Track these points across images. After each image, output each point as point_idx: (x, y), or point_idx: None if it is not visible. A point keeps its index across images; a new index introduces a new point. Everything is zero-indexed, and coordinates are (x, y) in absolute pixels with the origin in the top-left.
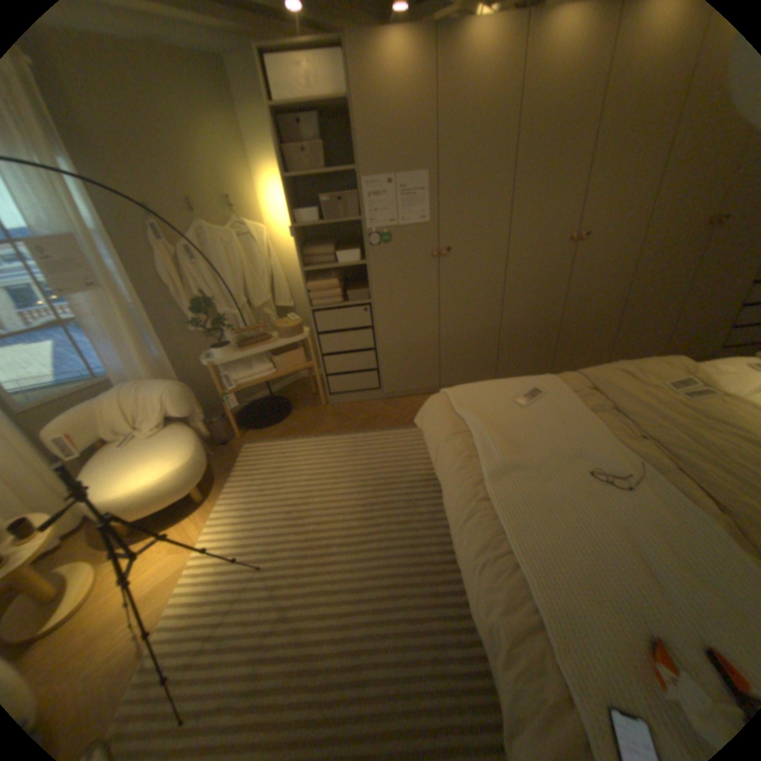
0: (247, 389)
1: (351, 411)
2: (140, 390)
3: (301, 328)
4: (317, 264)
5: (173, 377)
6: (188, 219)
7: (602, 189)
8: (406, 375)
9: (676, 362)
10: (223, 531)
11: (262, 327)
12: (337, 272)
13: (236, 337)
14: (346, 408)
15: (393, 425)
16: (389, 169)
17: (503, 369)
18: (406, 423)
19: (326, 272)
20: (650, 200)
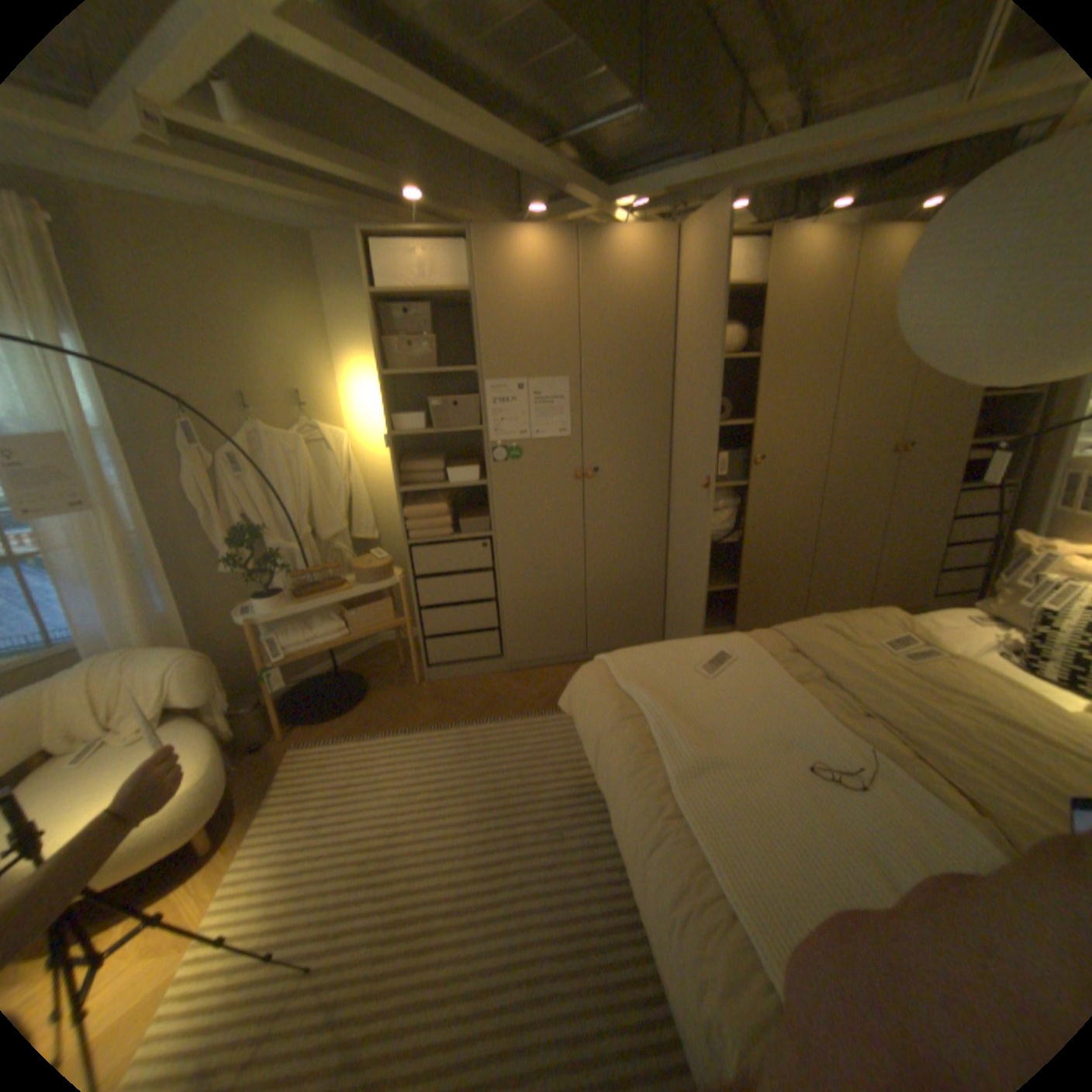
0: (301, 661)
1: (463, 691)
2: (135, 665)
3: (394, 569)
4: (422, 483)
5: (189, 644)
6: (243, 419)
7: (776, 408)
8: (542, 636)
9: (891, 615)
10: (252, 904)
11: (337, 568)
12: (449, 494)
13: (296, 583)
14: (455, 687)
15: (526, 711)
16: (523, 373)
17: (675, 626)
18: (545, 708)
19: (433, 495)
20: (830, 422)
